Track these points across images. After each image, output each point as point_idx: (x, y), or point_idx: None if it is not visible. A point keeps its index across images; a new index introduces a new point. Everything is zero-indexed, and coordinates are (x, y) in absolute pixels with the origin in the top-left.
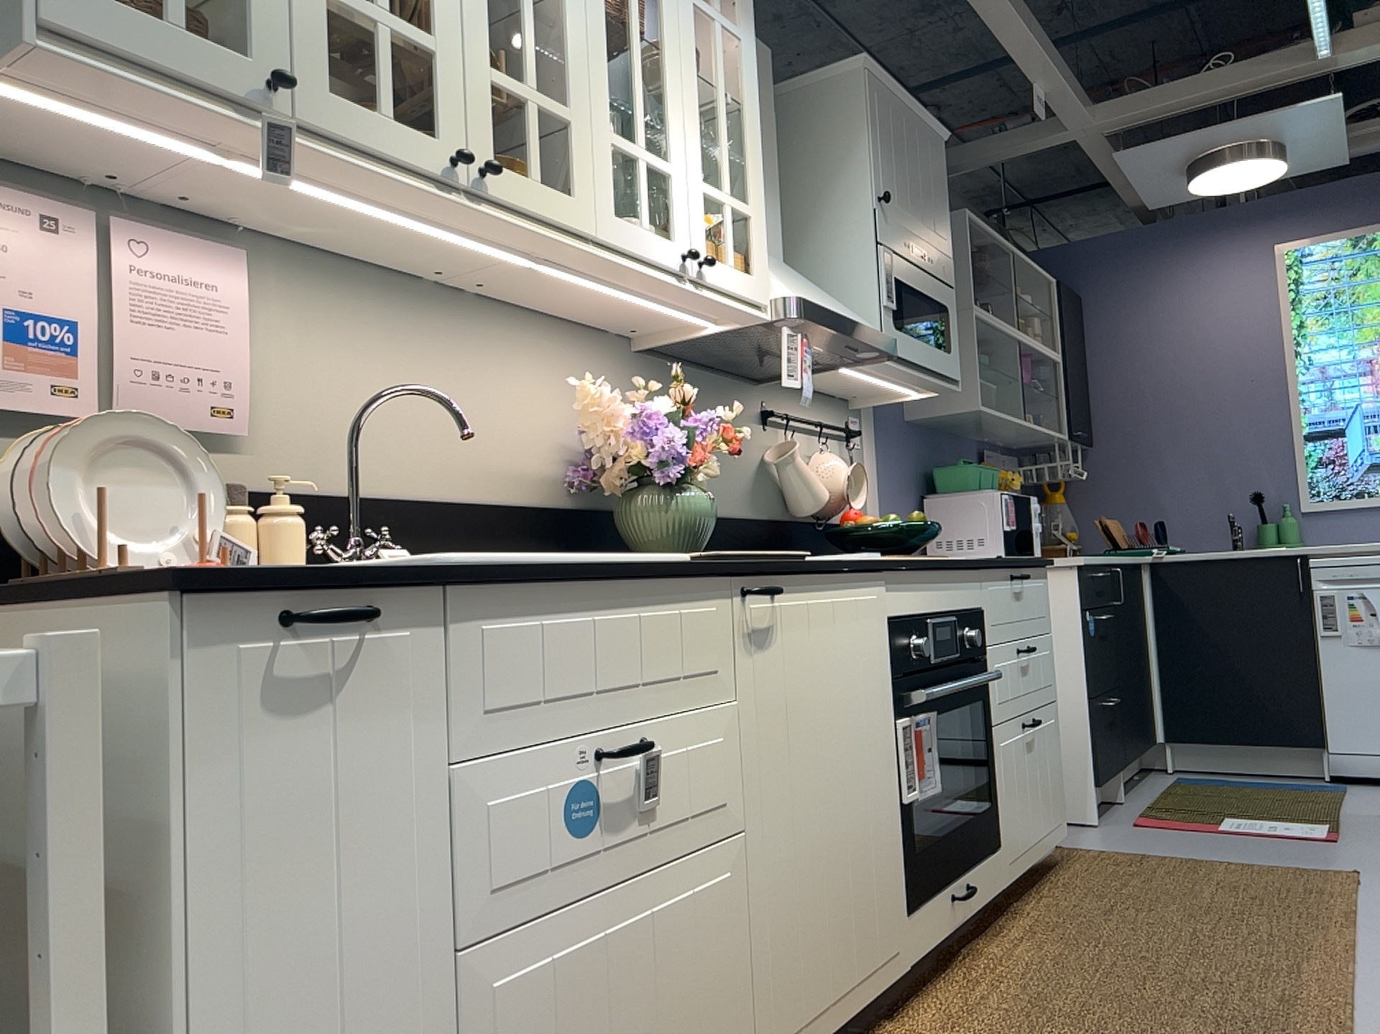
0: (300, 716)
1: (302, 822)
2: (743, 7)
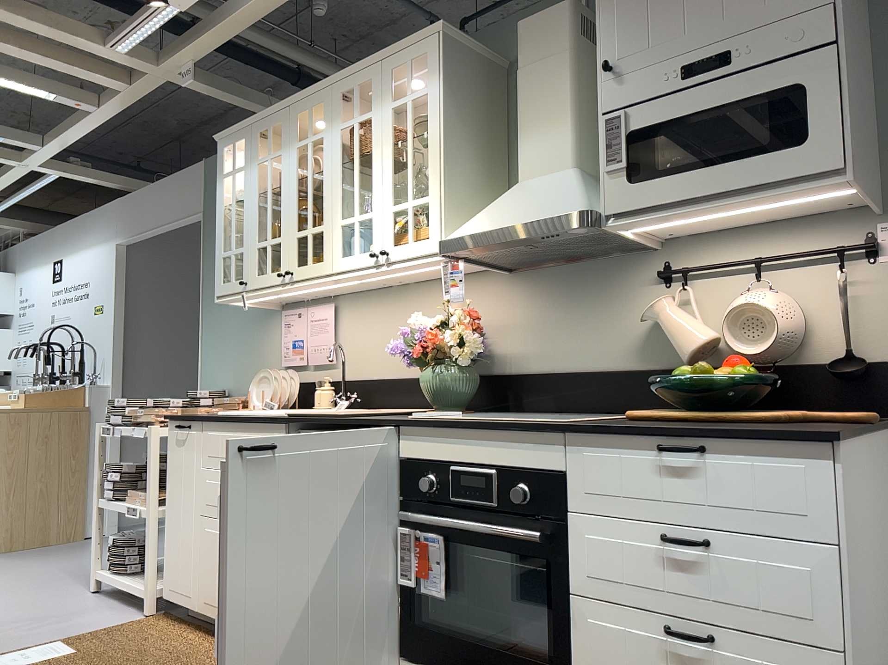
0: (181, 447)
1: (180, 470)
2: (429, 70)
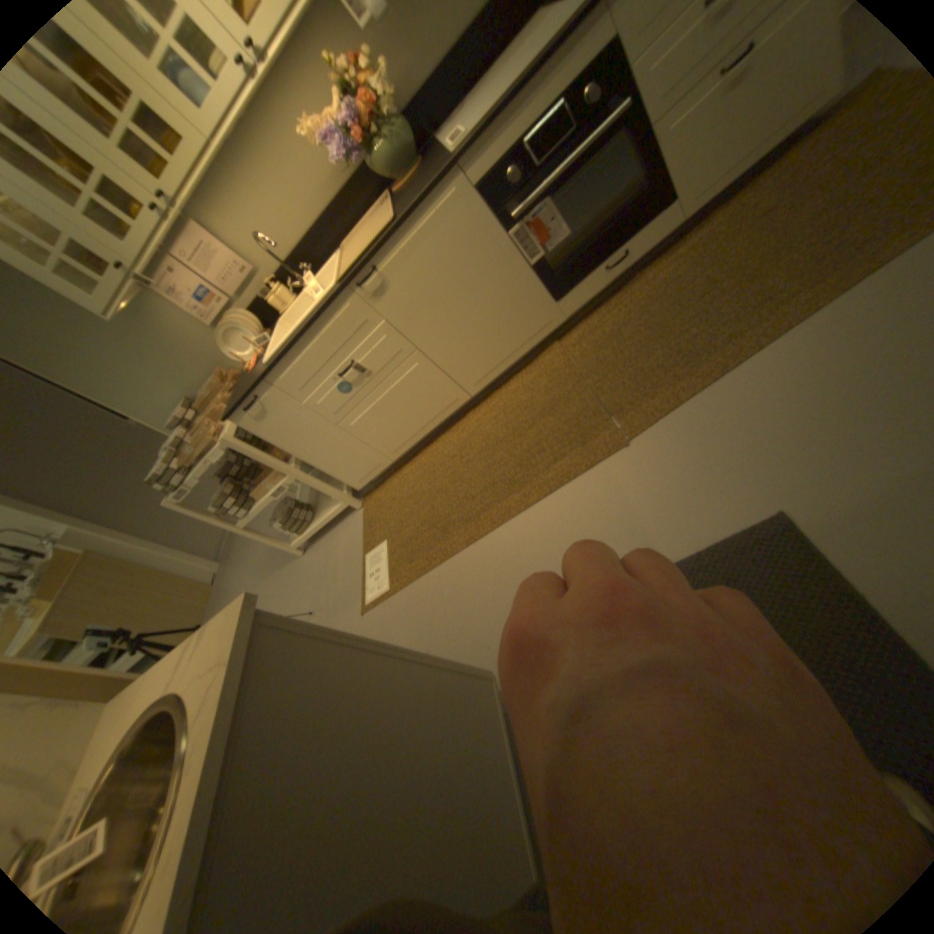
0: (267, 416)
1: (286, 427)
2: None
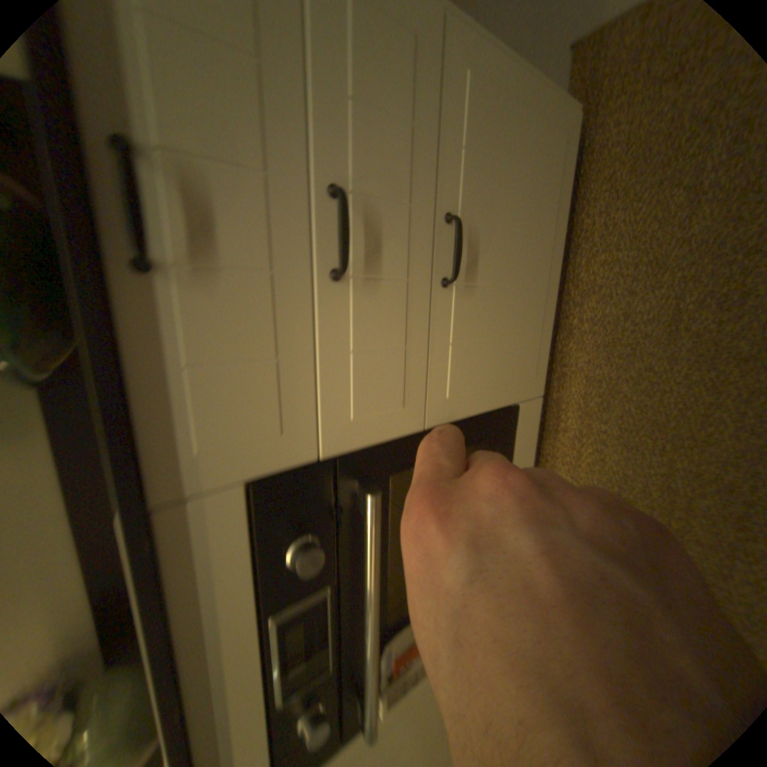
0: None
1: None
2: None
